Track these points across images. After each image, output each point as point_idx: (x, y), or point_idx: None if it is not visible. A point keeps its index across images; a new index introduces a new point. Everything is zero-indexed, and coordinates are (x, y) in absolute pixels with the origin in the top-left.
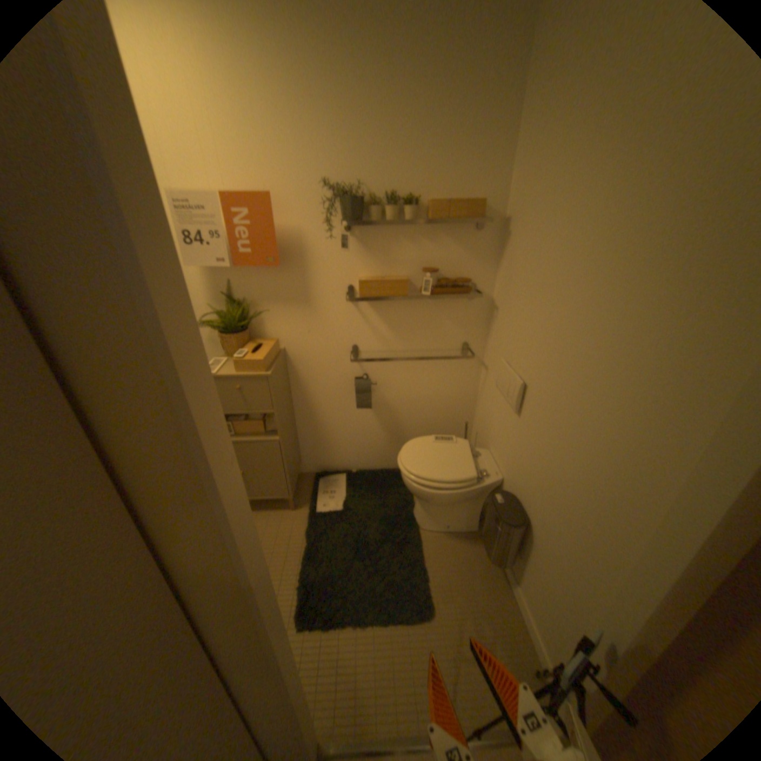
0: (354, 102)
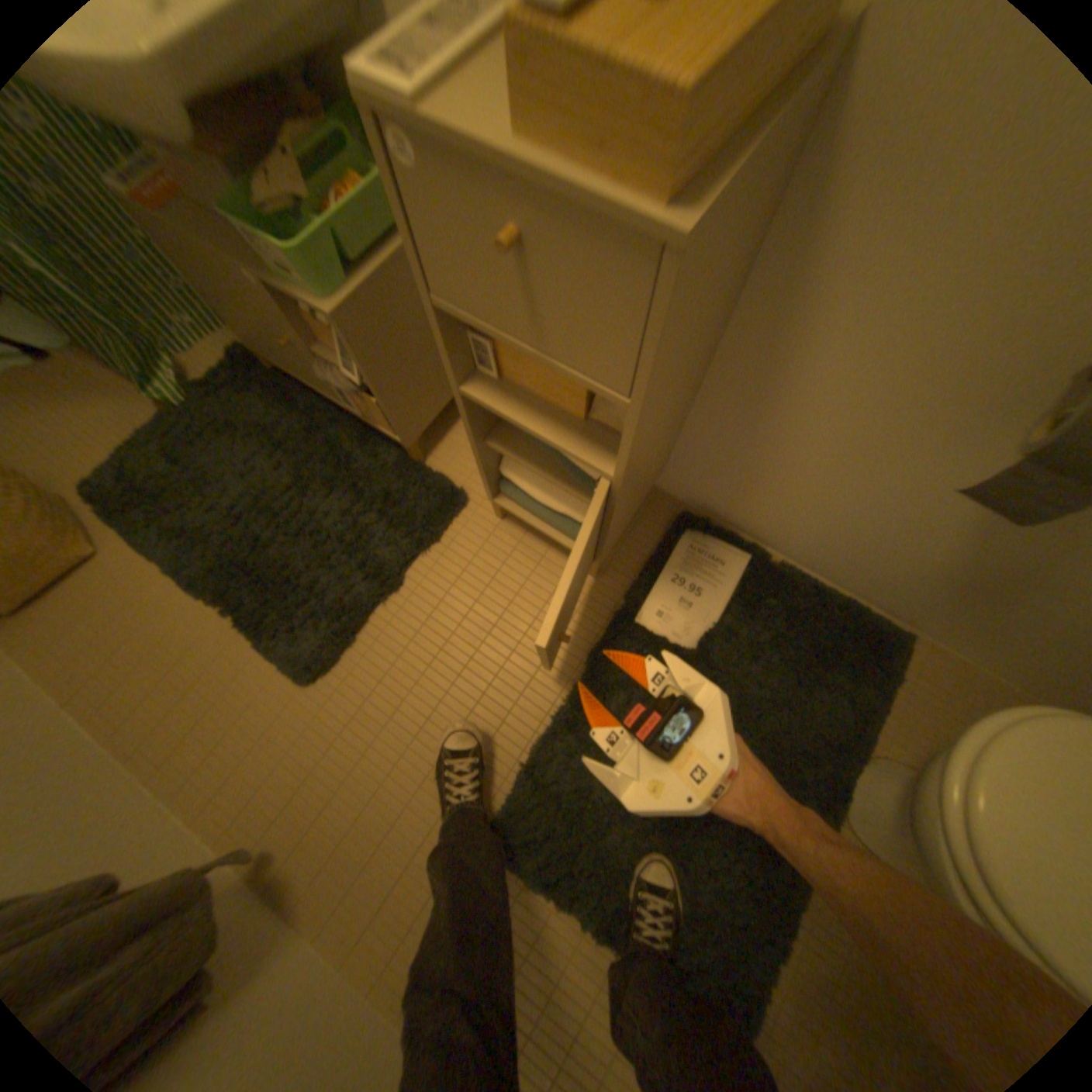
0: None
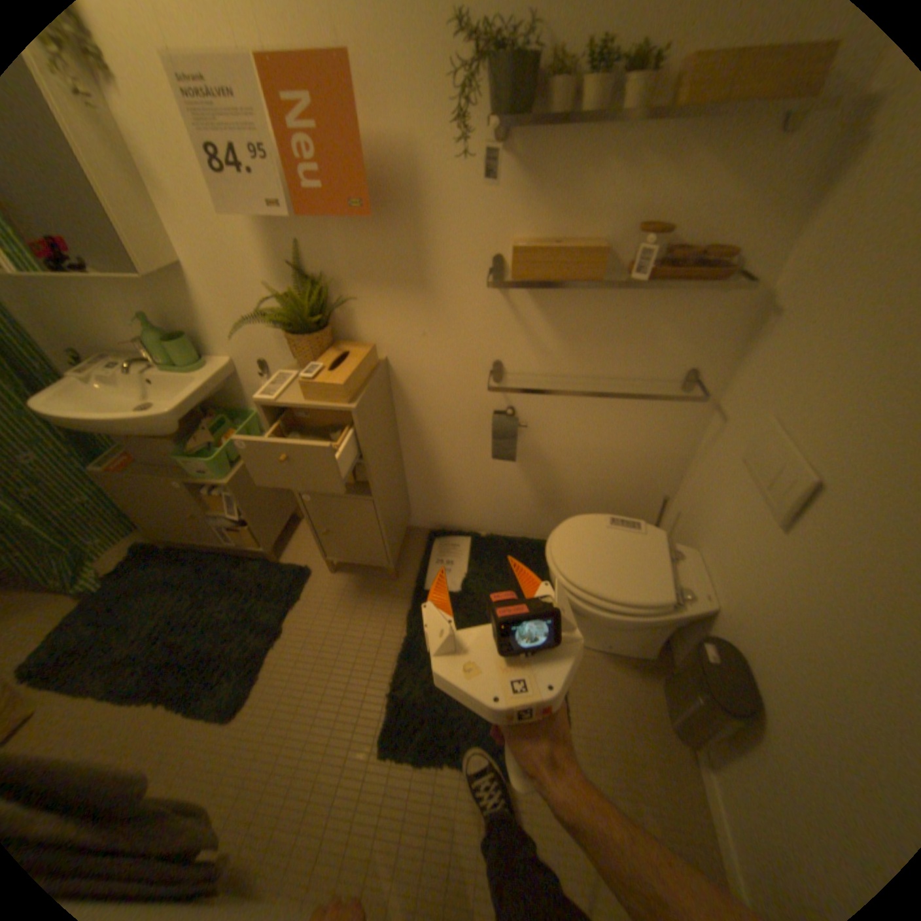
0: None
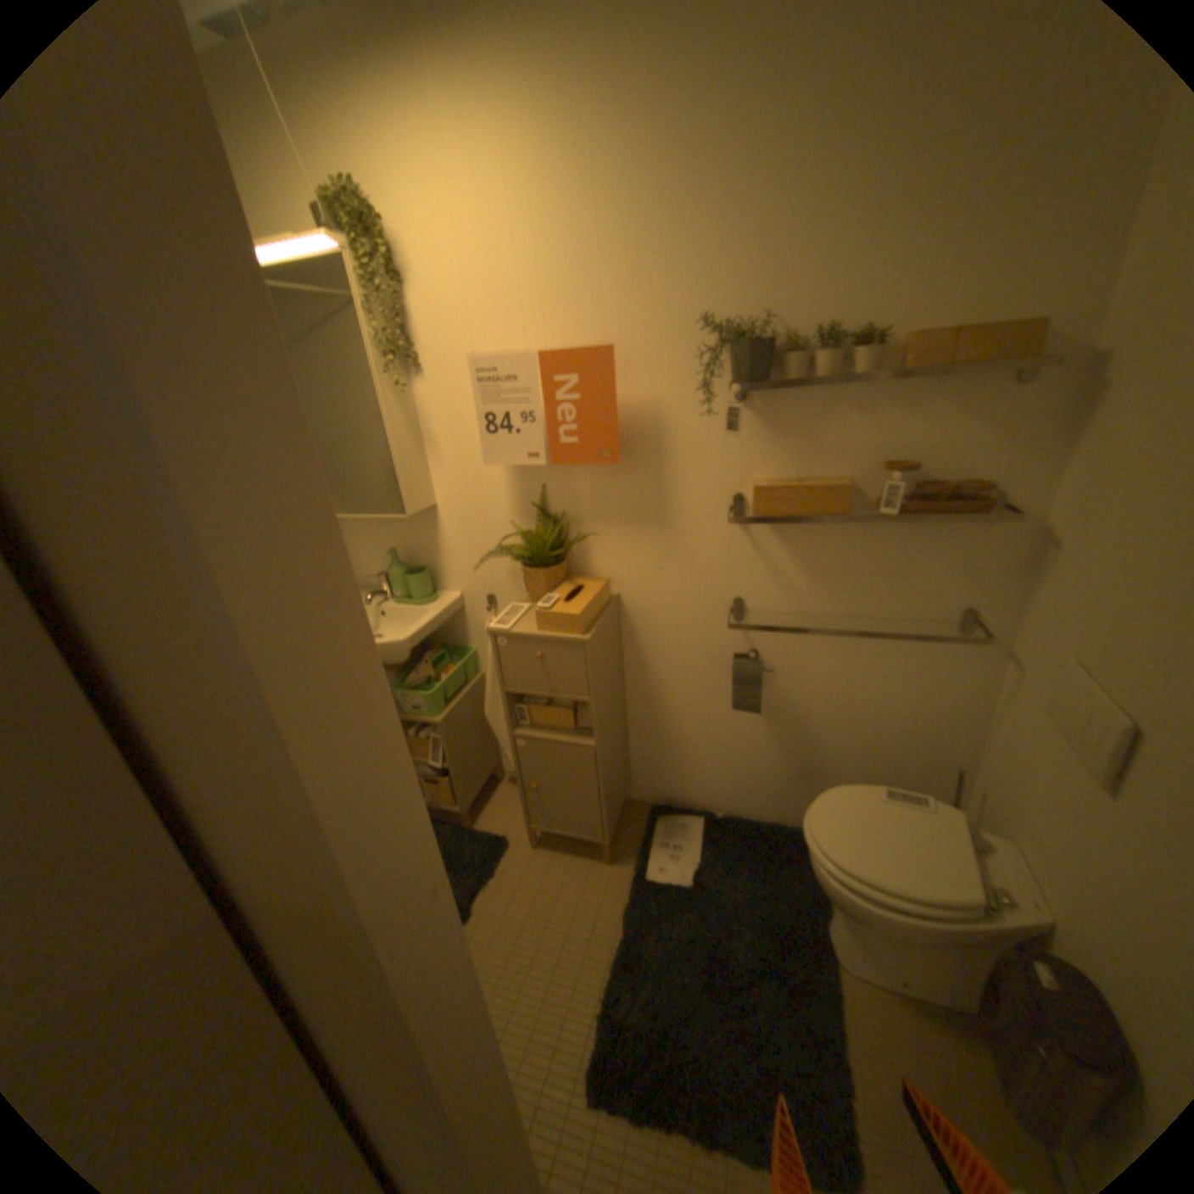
0: (769, 177)
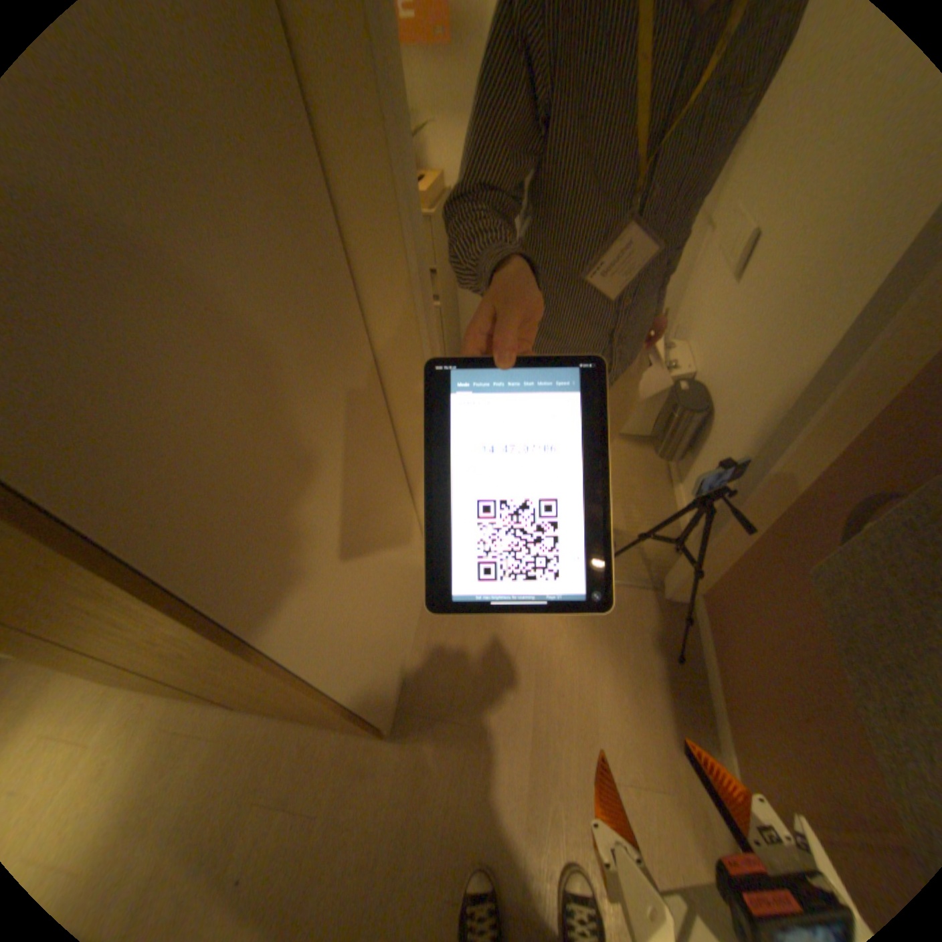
0: None
